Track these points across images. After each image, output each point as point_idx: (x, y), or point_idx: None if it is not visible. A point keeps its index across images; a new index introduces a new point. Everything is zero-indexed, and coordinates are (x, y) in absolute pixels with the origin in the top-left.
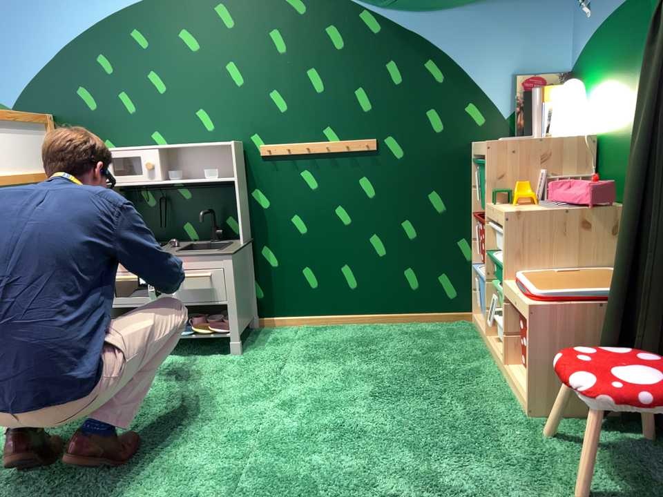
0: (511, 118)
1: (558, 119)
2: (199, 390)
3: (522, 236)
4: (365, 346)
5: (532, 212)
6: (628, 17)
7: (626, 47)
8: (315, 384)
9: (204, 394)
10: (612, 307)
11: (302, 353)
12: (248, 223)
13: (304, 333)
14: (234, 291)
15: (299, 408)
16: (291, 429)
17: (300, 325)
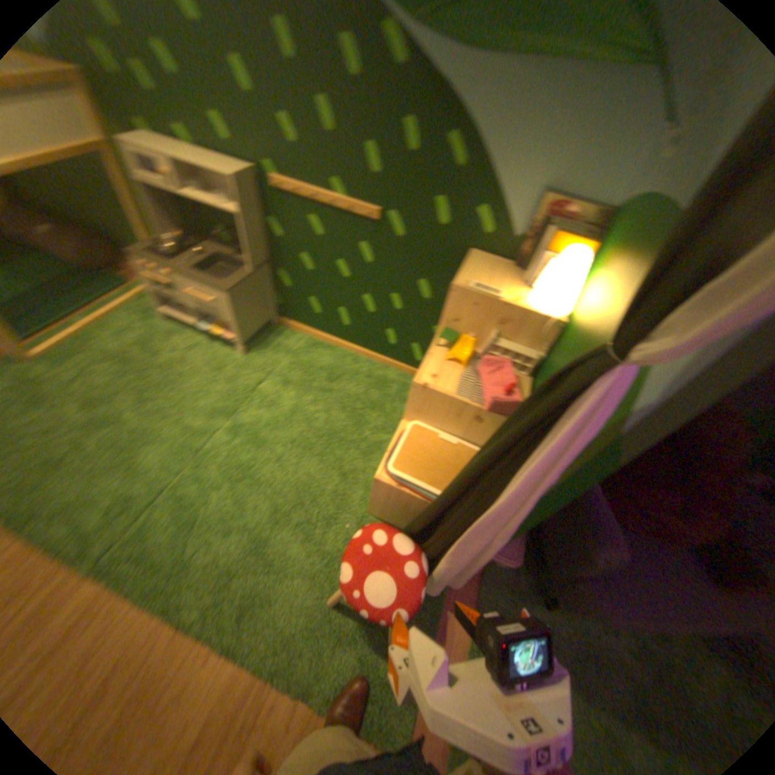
0: (521, 239)
1: (547, 281)
2: (193, 388)
3: (420, 404)
4: (329, 382)
5: (433, 394)
6: (659, 234)
7: (630, 273)
8: (265, 416)
9: (193, 394)
10: (421, 518)
11: (283, 372)
12: (264, 247)
13: (301, 346)
14: (231, 319)
15: (237, 437)
16: (217, 459)
17: (304, 335)
